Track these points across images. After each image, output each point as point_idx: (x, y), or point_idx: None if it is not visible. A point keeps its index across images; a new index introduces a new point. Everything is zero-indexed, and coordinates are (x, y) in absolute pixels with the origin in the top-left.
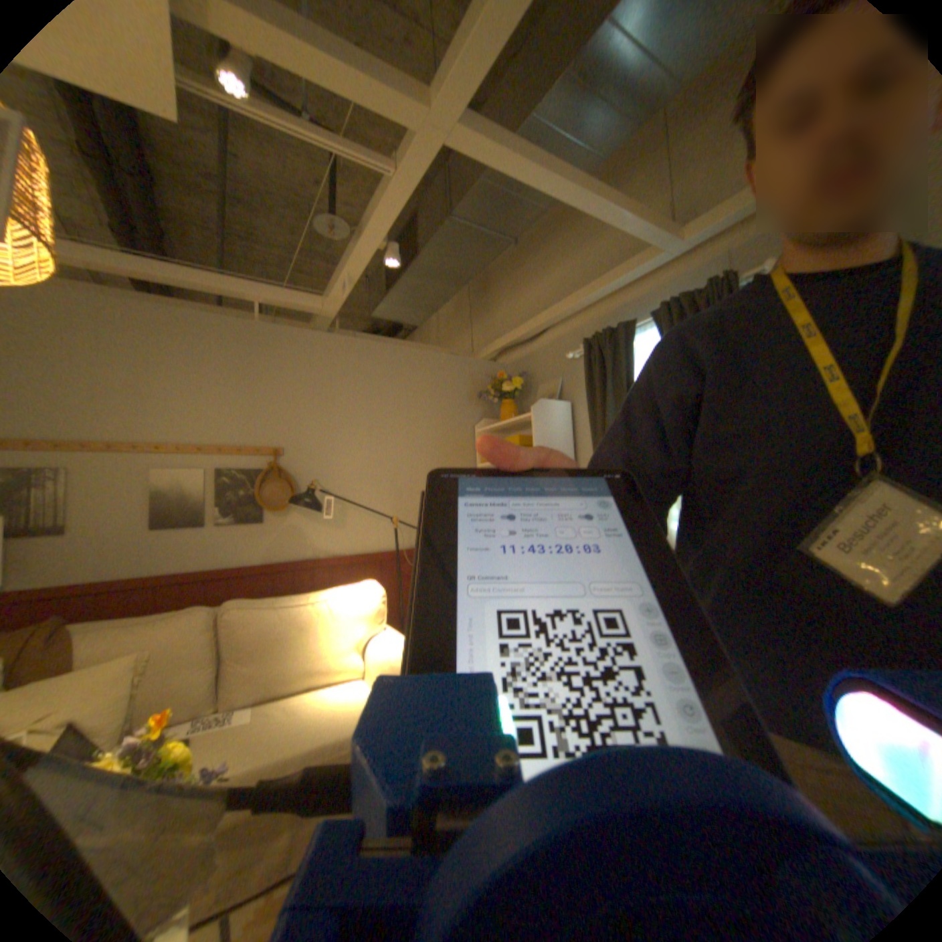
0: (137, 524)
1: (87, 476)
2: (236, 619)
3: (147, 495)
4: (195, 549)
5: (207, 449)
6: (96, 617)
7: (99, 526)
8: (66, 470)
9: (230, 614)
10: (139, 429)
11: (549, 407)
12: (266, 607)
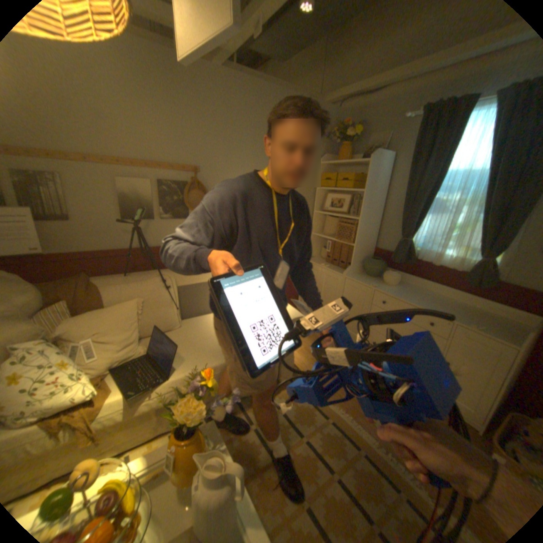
0: (113, 215)
1: (74, 179)
2: (187, 282)
3: (116, 195)
4: (150, 233)
5: (150, 164)
6: (100, 270)
7: (89, 215)
8: (59, 174)
9: (184, 279)
10: (102, 144)
11: (382, 156)
12: (202, 276)
